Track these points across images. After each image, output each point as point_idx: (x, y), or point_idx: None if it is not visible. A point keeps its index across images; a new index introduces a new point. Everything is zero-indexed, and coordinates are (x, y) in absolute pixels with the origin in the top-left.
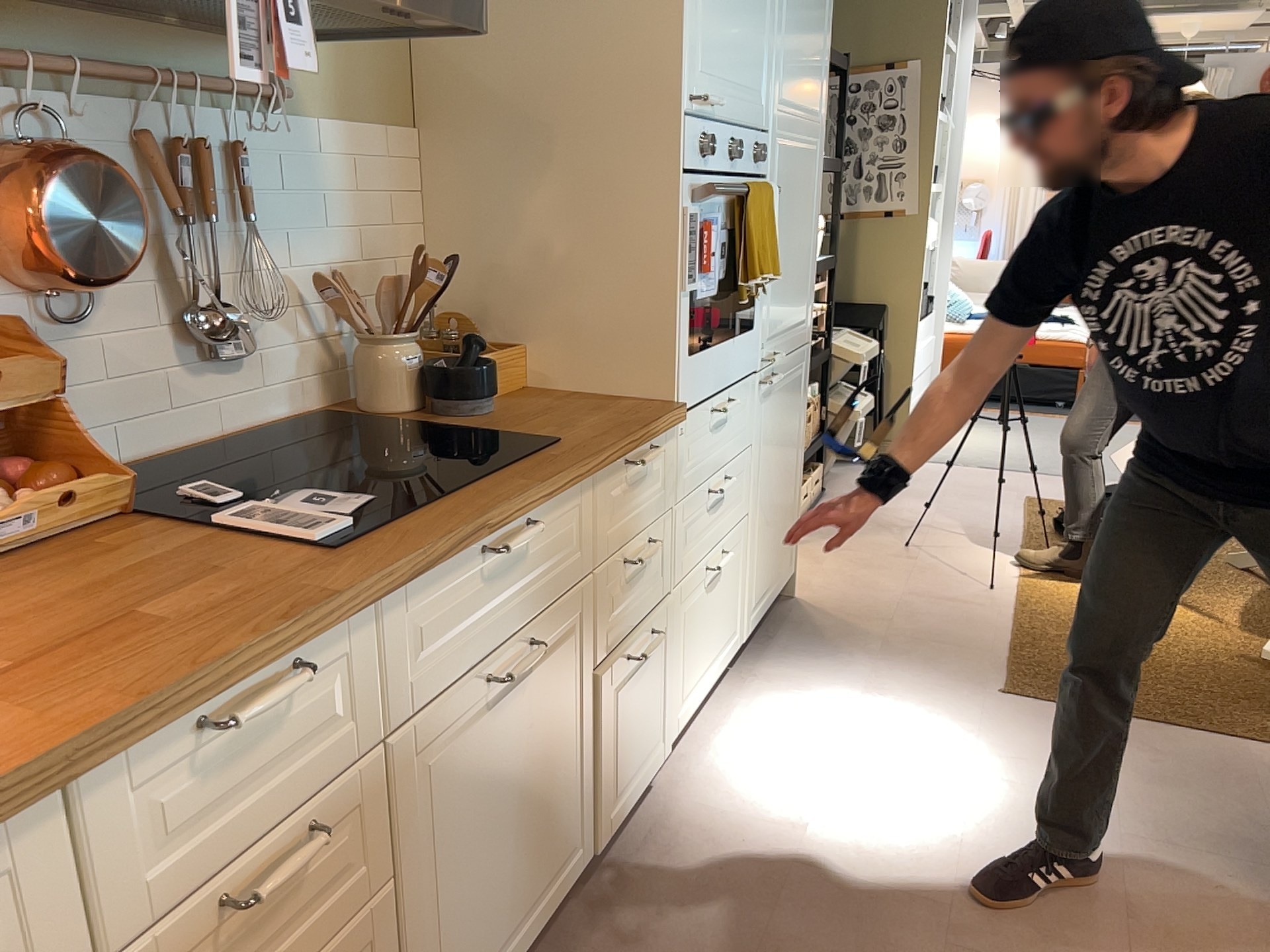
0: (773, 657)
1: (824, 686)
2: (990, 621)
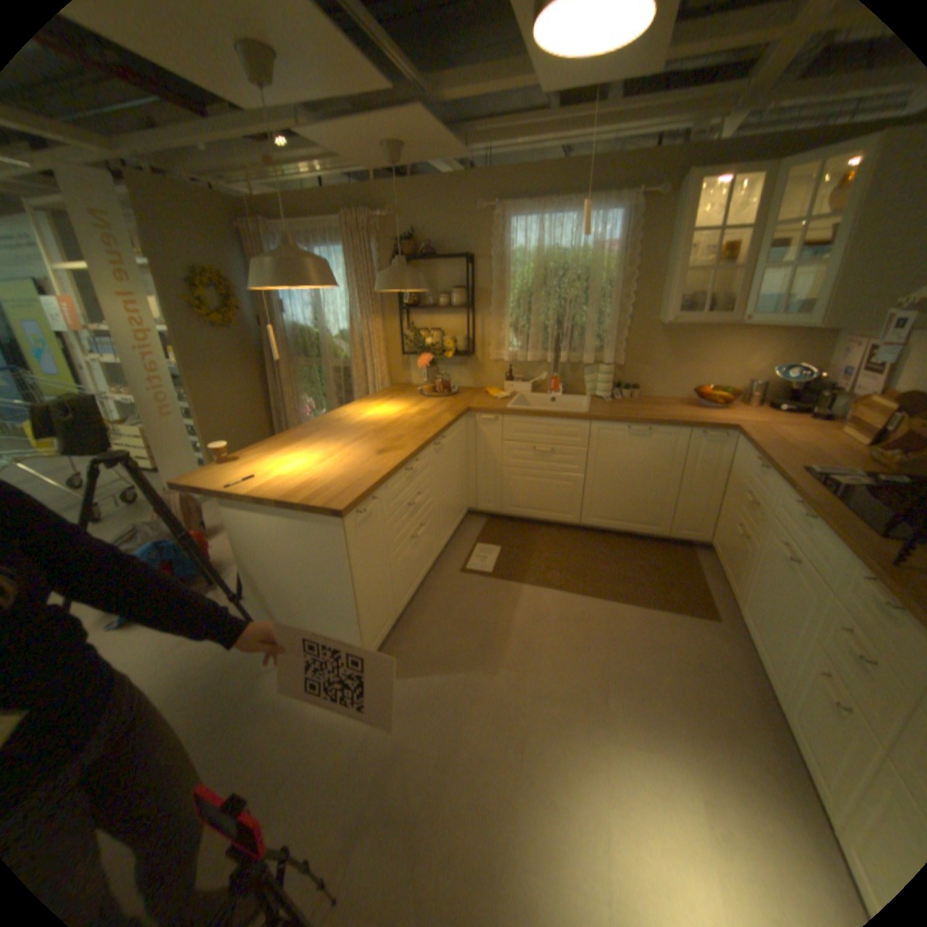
0: None
1: None
2: None
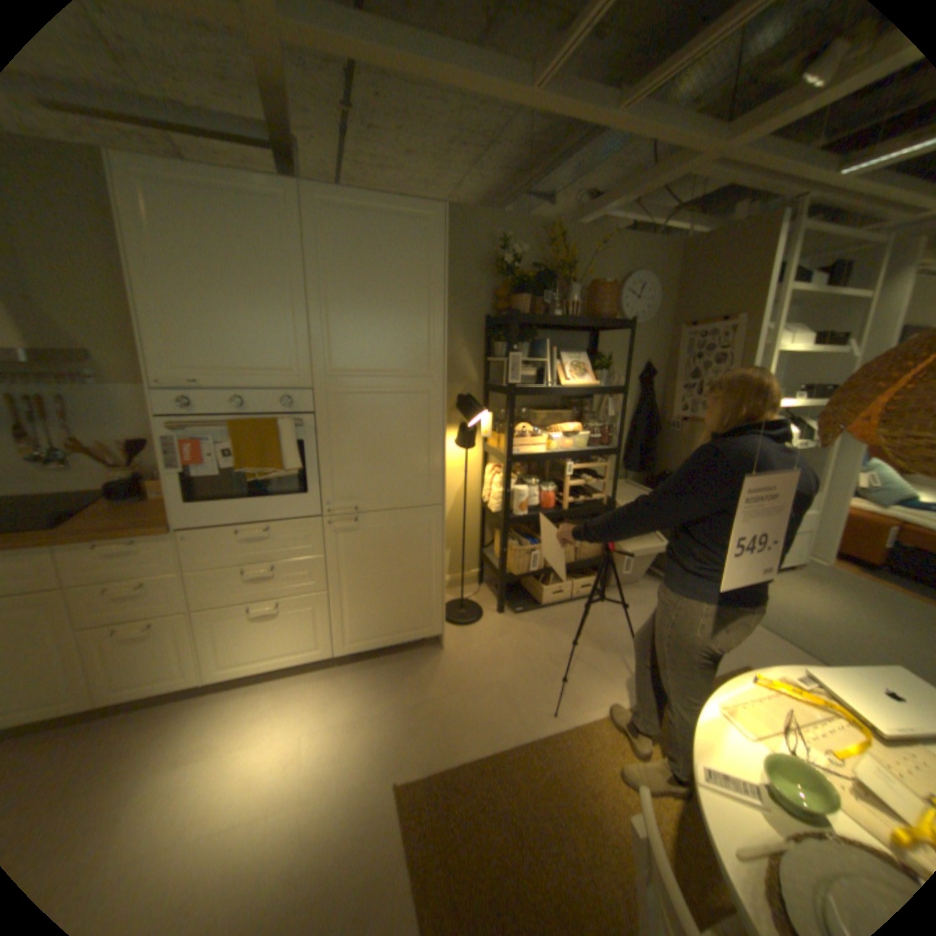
0: (360, 675)
1: (339, 708)
2: (500, 739)
